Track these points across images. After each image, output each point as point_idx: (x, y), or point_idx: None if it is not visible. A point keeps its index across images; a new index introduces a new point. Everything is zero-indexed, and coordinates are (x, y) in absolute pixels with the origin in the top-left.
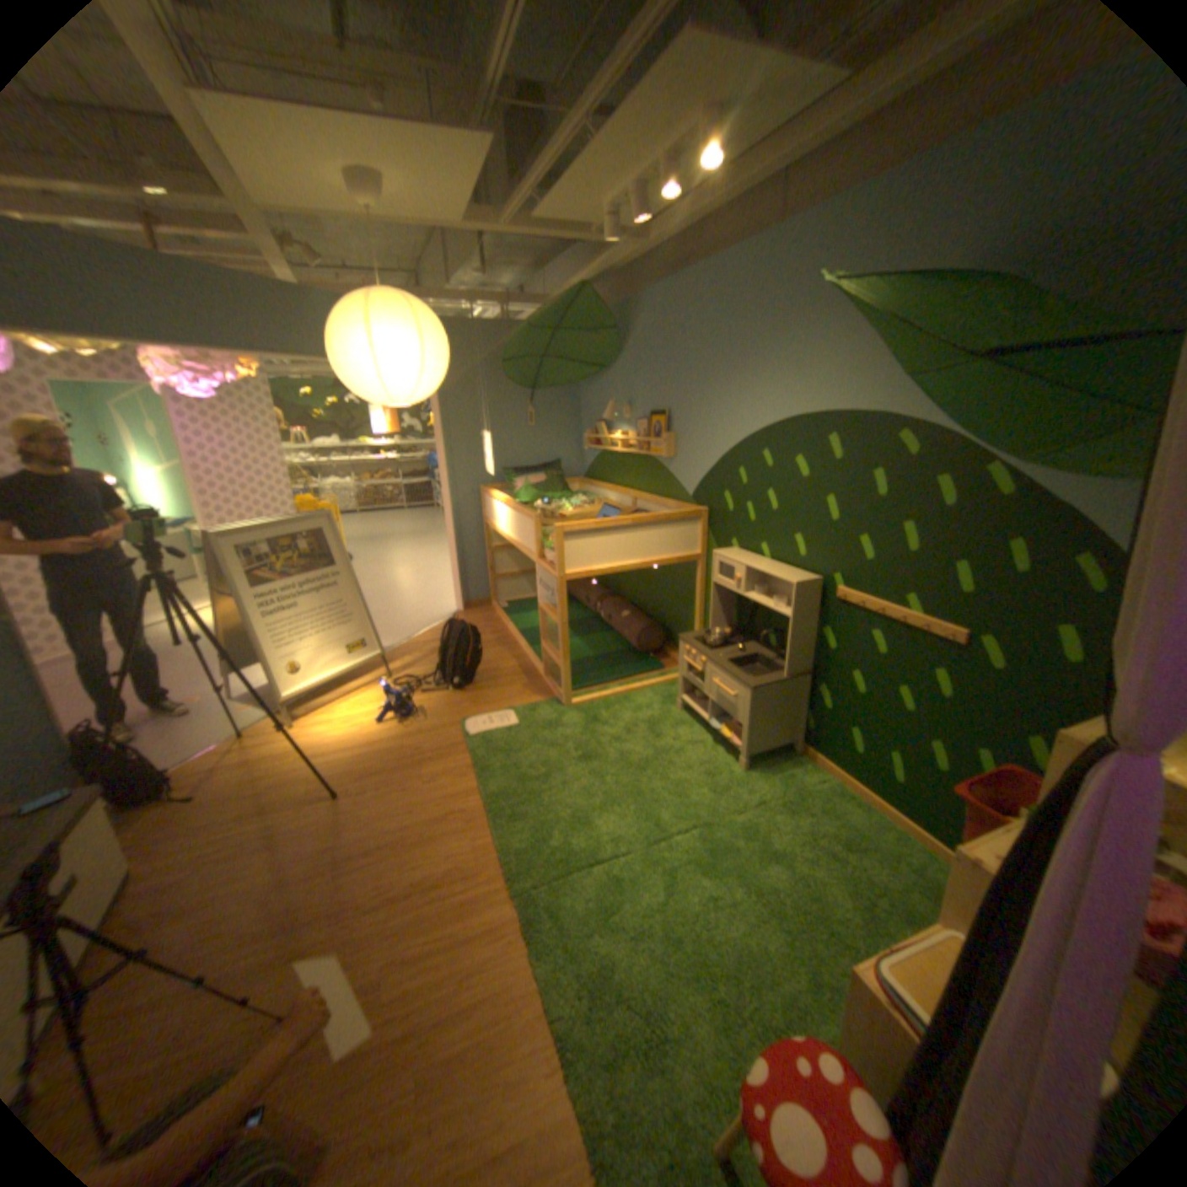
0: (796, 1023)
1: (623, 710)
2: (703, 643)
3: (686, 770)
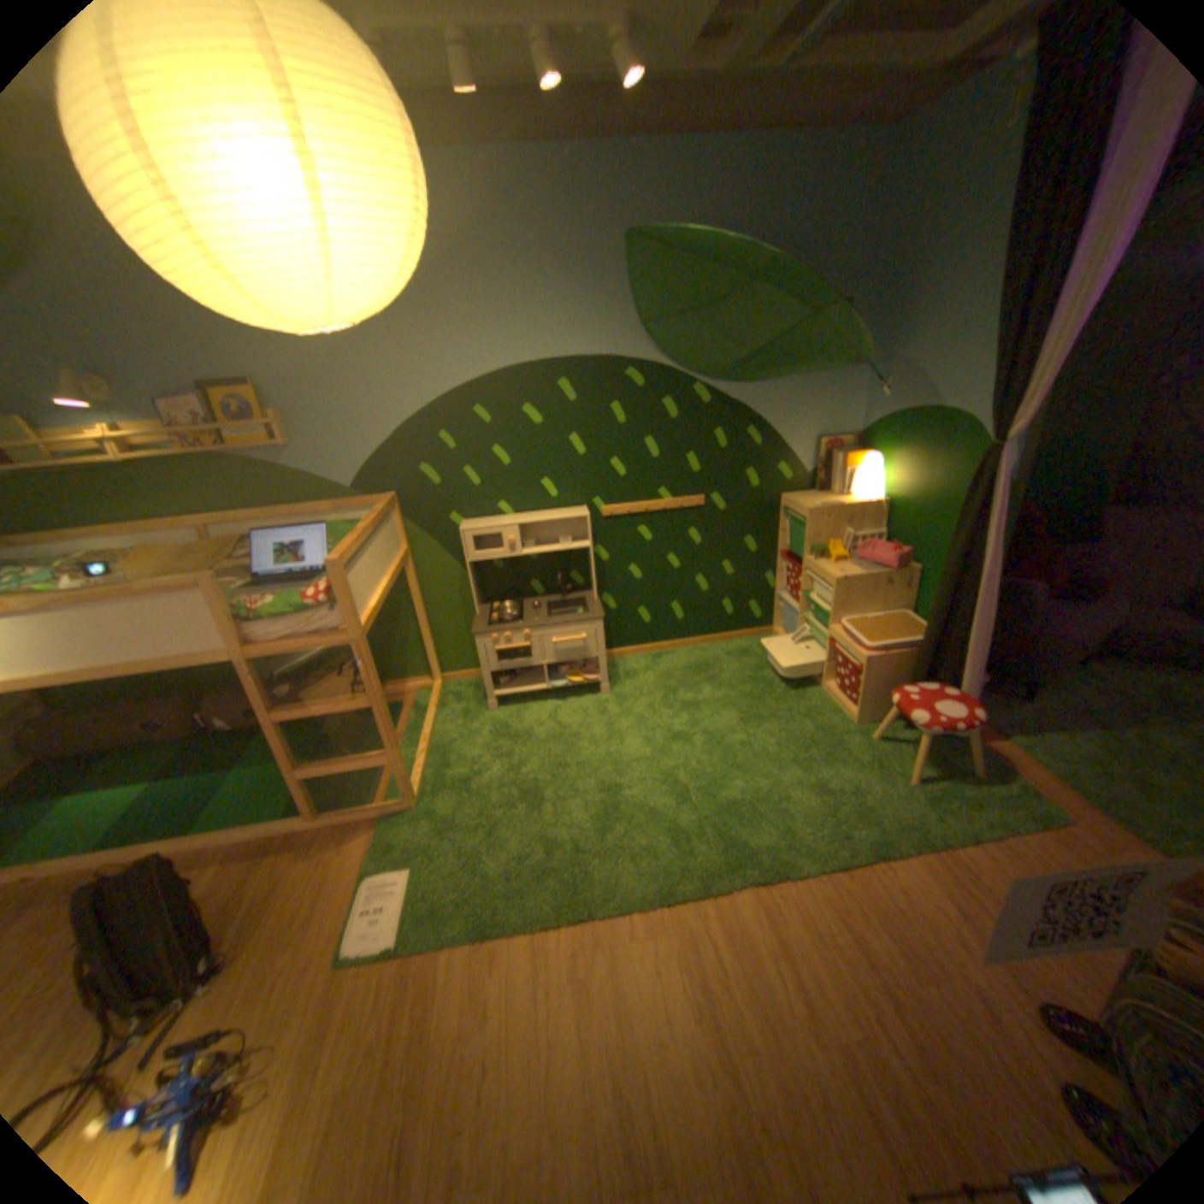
0: (829, 732)
1: (458, 753)
2: (497, 624)
3: (586, 727)
